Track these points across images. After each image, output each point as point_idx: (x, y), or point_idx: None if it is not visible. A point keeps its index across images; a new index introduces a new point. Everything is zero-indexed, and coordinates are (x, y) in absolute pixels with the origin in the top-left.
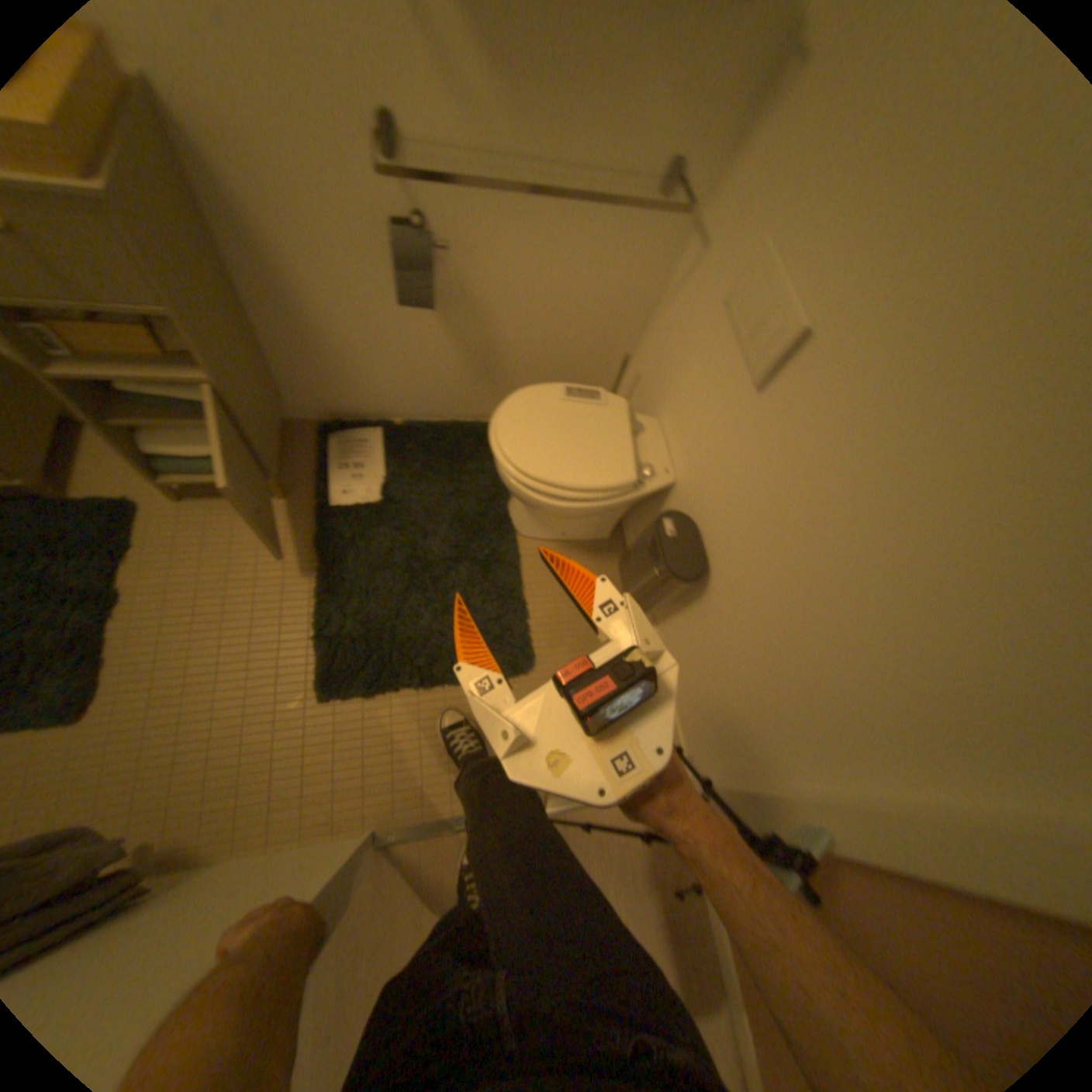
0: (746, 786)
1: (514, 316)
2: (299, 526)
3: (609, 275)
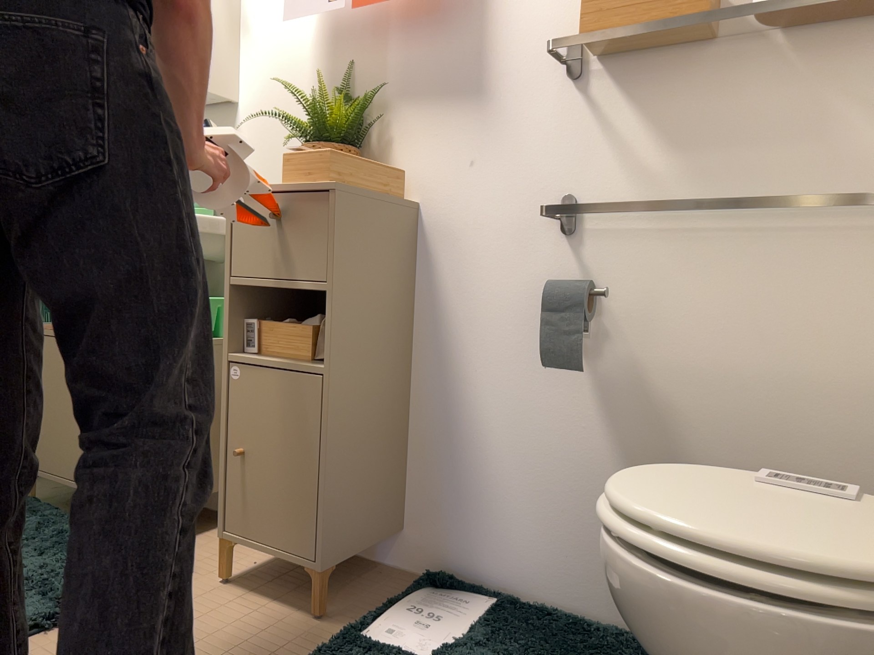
0: None
1: (708, 419)
2: (301, 647)
3: (859, 352)
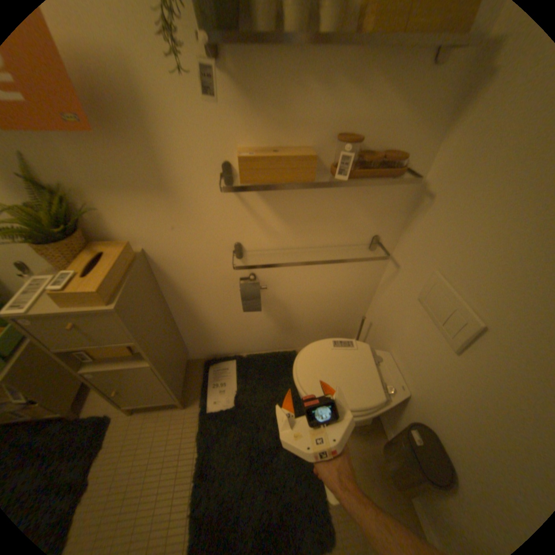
0: None
1: (299, 304)
2: (188, 427)
3: (346, 281)
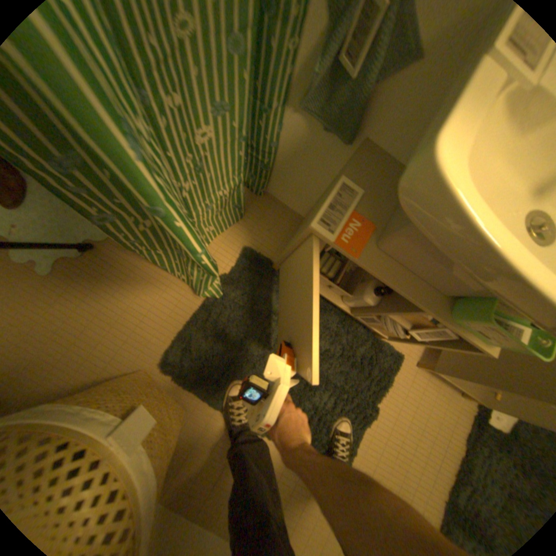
0: None
1: None
2: (465, 421)
3: None
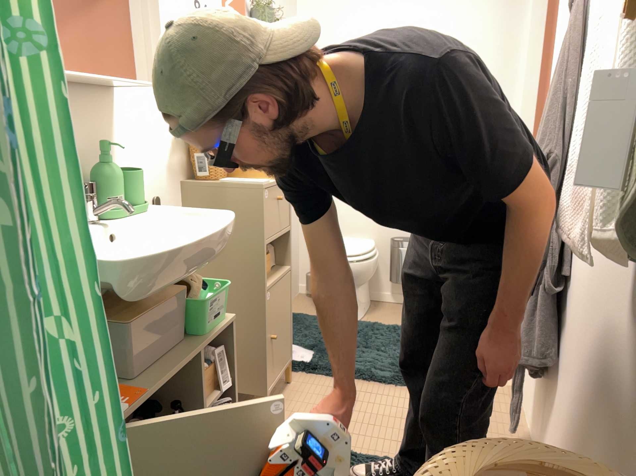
0: None
1: None
2: (315, 379)
3: None
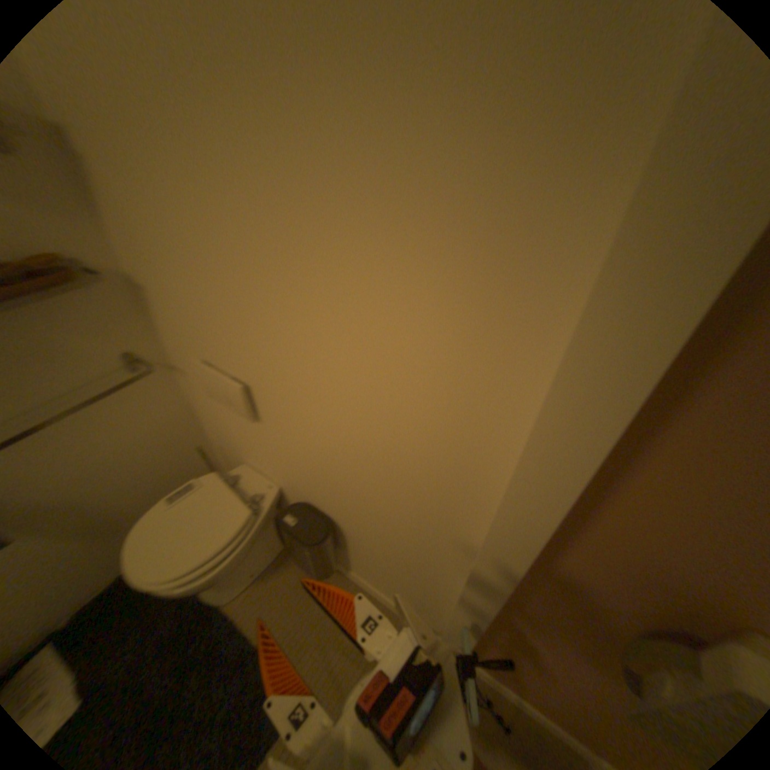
0: (451, 621)
1: (87, 492)
2: None
3: (135, 425)
